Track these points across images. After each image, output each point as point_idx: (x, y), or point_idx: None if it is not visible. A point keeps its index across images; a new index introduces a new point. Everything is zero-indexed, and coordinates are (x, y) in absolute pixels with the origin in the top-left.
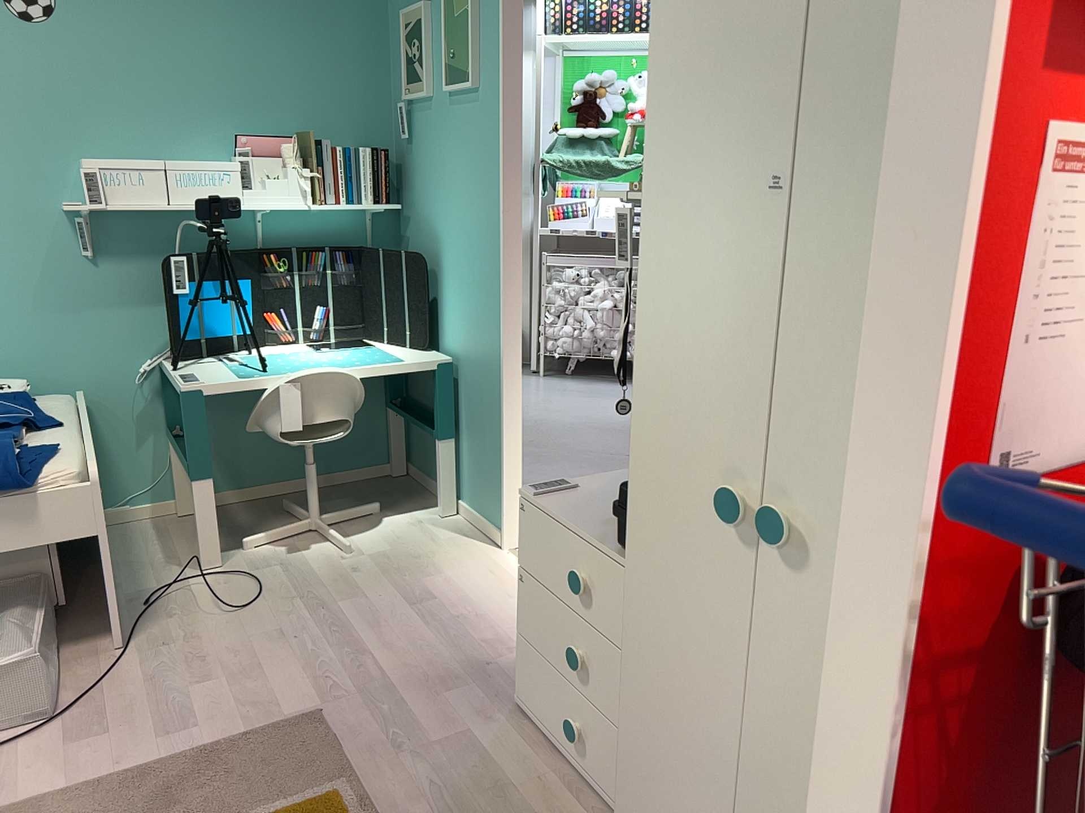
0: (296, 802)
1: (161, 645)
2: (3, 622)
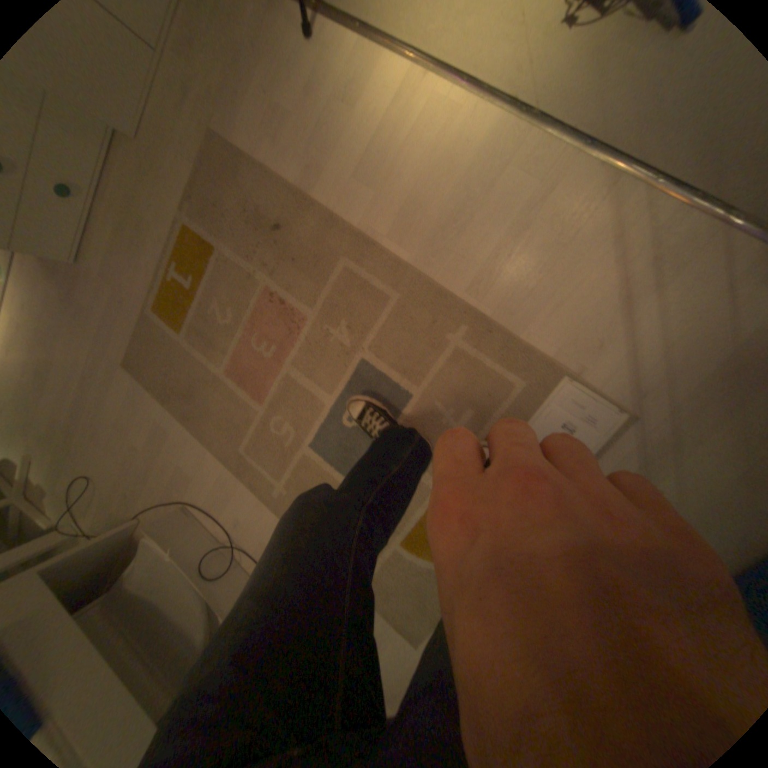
0: (162, 324)
1: (124, 498)
2: (134, 583)
